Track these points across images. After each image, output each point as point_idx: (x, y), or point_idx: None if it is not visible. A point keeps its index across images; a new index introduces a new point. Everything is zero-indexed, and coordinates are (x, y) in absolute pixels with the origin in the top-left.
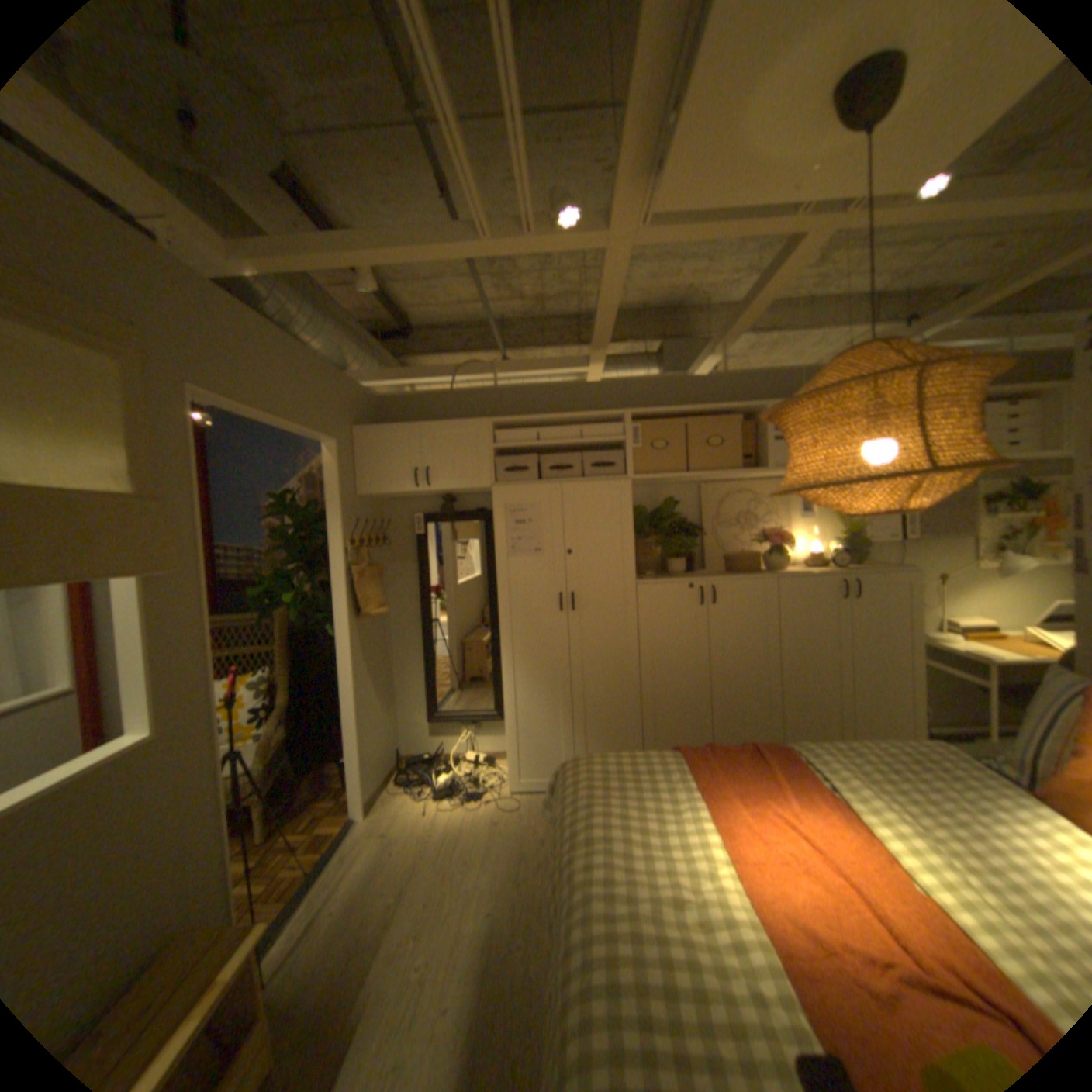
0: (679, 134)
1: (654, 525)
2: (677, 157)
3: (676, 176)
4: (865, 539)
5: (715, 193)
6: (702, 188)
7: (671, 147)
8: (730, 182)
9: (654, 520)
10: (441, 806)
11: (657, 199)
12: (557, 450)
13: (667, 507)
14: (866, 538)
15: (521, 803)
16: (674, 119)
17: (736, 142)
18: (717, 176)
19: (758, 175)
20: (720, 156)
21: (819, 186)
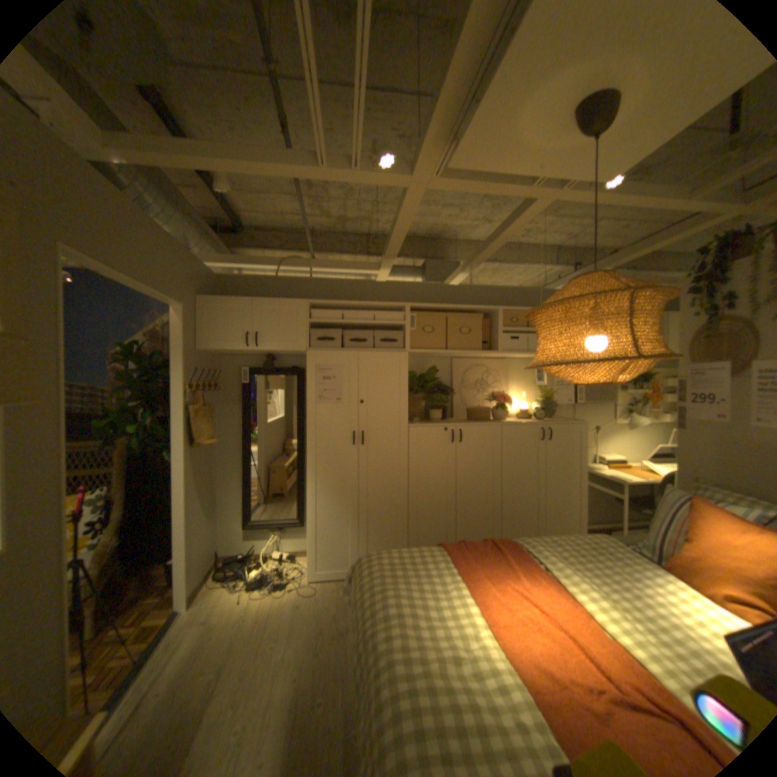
0: (479, 116)
1: (421, 386)
2: (474, 131)
3: (470, 145)
4: (553, 402)
5: (492, 161)
6: (485, 156)
7: (471, 124)
8: (503, 155)
9: (421, 382)
10: (252, 595)
11: (454, 158)
12: (356, 328)
13: (431, 373)
14: (553, 401)
15: (317, 589)
16: (478, 105)
17: (513, 129)
18: (496, 150)
19: (521, 154)
20: (501, 136)
21: (556, 169)
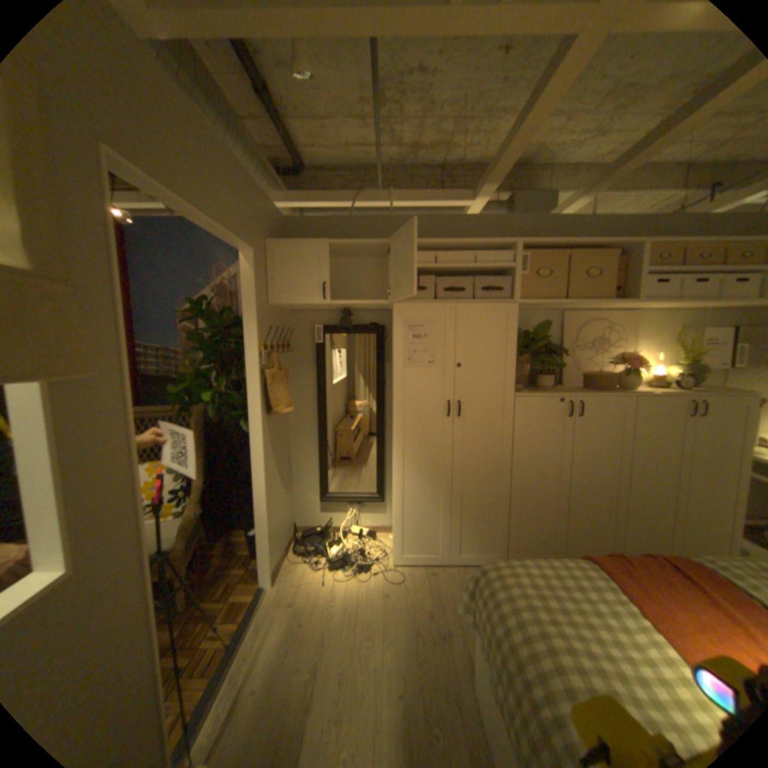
0: None
1: (524, 345)
2: None
3: None
4: (700, 366)
5: None
6: None
7: None
8: None
9: (525, 341)
10: (336, 576)
11: None
12: (448, 274)
13: (538, 330)
14: (699, 365)
15: (405, 575)
16: None
17: None
18: None
19: None
20: None
21: None
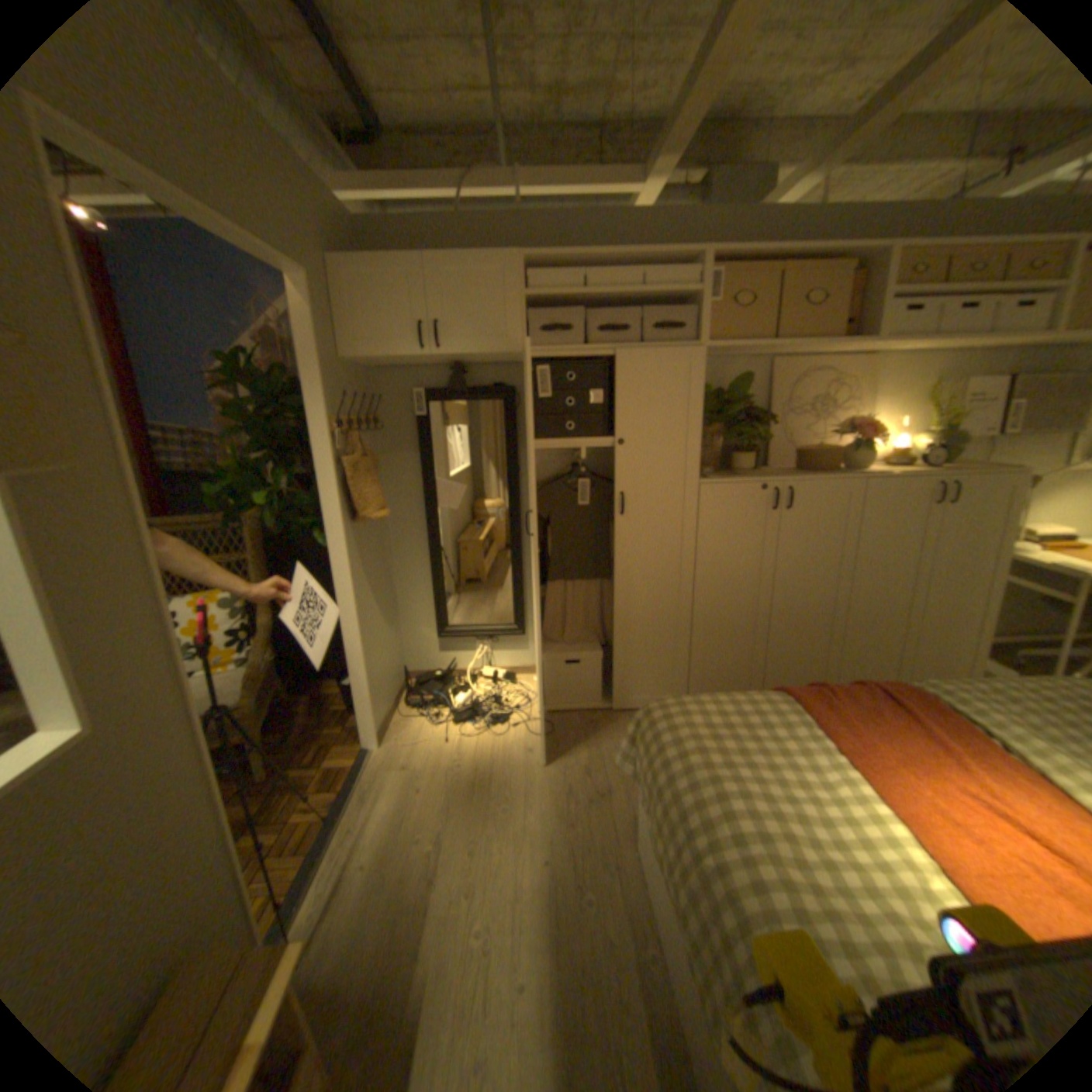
0: None
1: (715, 410)
2: None
3: None
4: (959, 433)
5: None
6: None
7: None
8: None
9: (717, 404)
10: (463, 729)
11: None
12: (606, 304)
13: (736, 387)
14: (957, 432)
15: (554, 724)
16: None
17: None
18: None
19: None
20: None
21: None
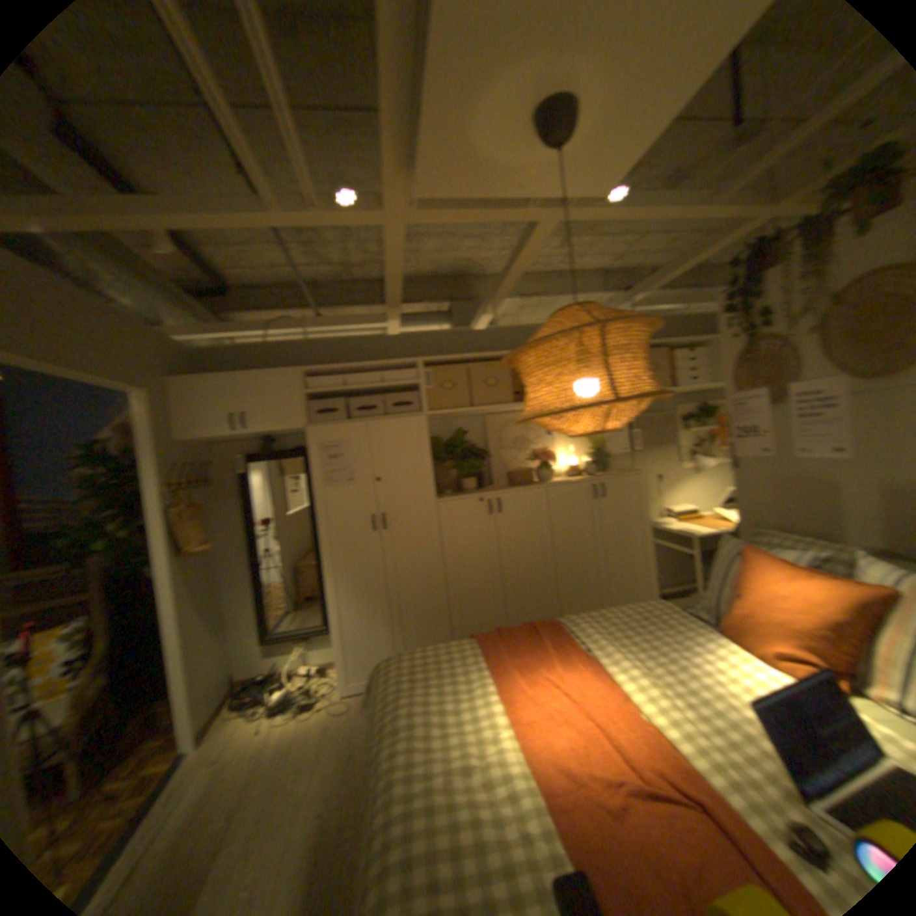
0: (420, 137)
1: (448, 452)
2: (422, 154)
3: (424, 170)
4: (605, 452)
5: (458, 186)
6: (448, 181)
7: (416, 147)
8: (468, 178)
9: (448, 448)
10: (272, 723)
11: (412, 187)
12: (361, 393)
13: (458, 436)
14: (606, 452)
15: (349, 705)
16: (414, 124)
17: (467, 147)
18: (457, 173)
19: (489, 175)
20: (456, 157)
21: (535, 187)
